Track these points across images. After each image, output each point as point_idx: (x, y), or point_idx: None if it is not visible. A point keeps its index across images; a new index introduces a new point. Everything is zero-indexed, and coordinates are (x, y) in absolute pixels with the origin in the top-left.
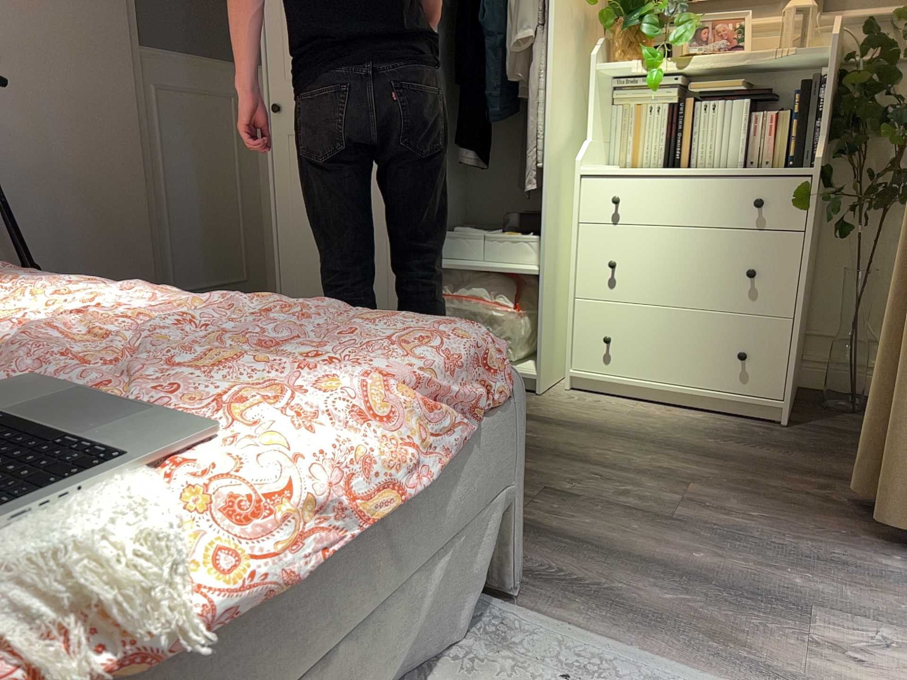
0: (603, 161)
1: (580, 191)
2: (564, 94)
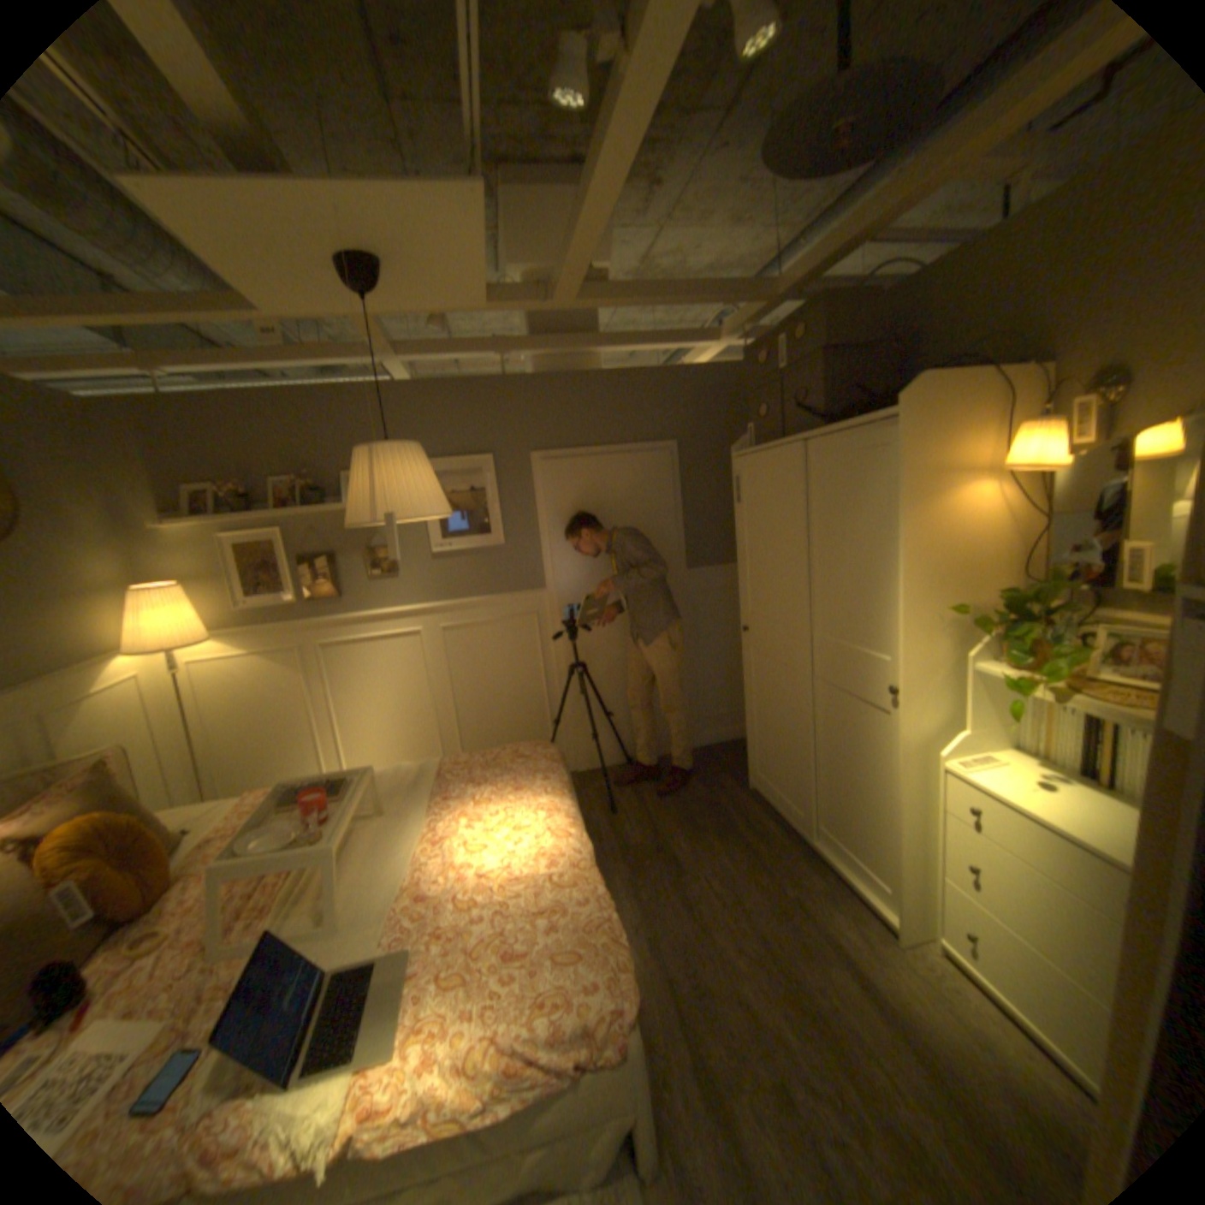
0: (1004, 743)
1: (945, 784)
2: (932, 691)
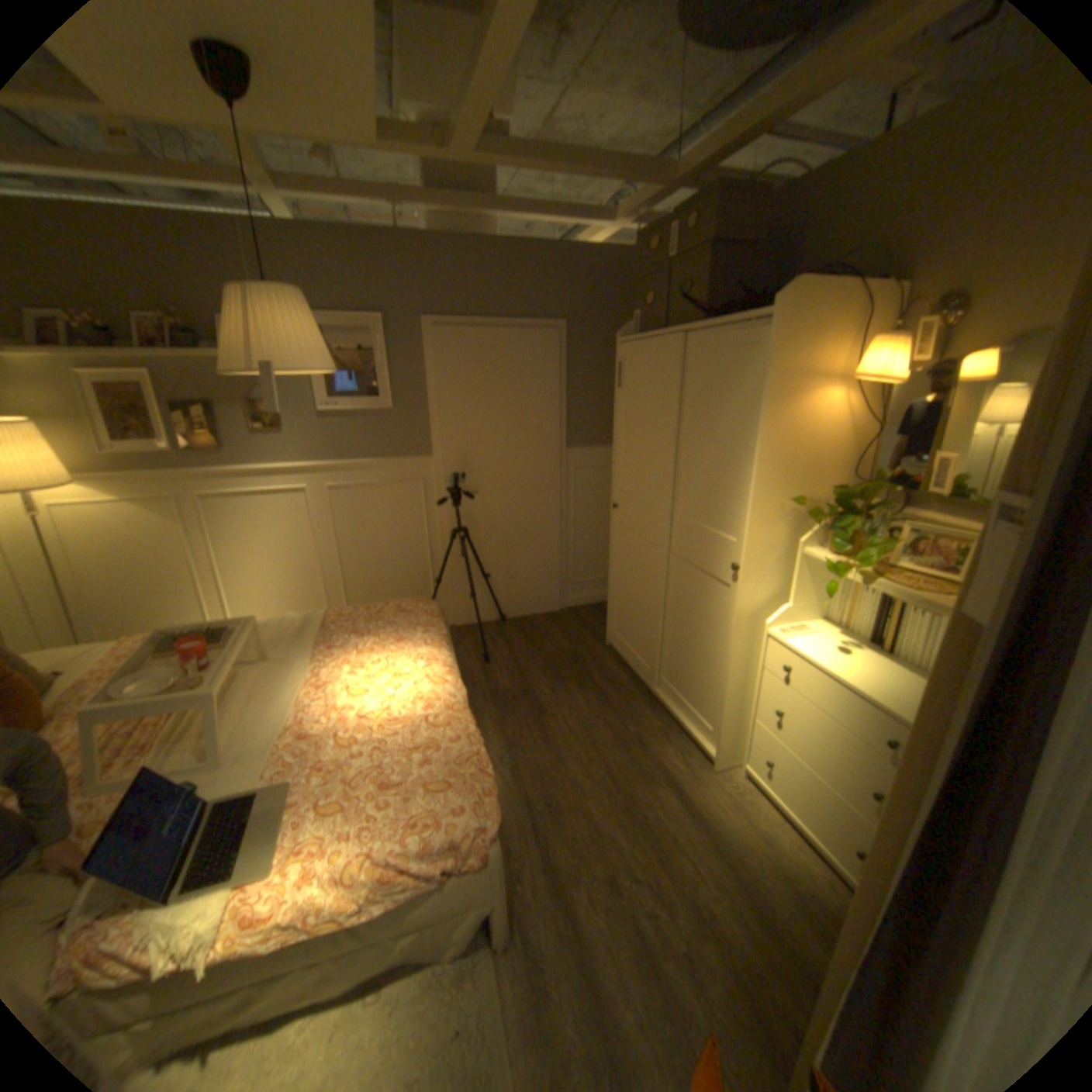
0: (816, 614)
1: (766, 646)
2: (766, 569)
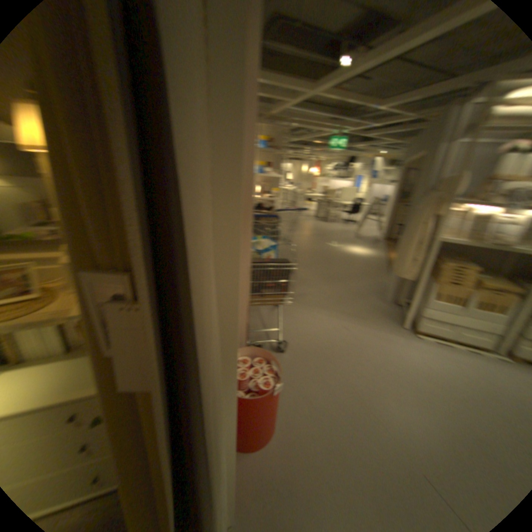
0: None
1: None
2: None
